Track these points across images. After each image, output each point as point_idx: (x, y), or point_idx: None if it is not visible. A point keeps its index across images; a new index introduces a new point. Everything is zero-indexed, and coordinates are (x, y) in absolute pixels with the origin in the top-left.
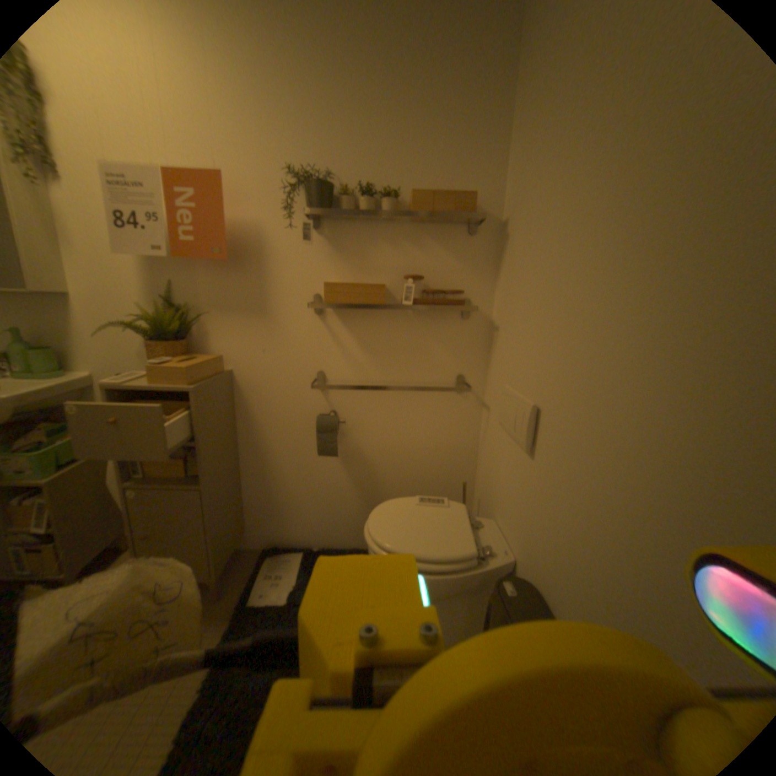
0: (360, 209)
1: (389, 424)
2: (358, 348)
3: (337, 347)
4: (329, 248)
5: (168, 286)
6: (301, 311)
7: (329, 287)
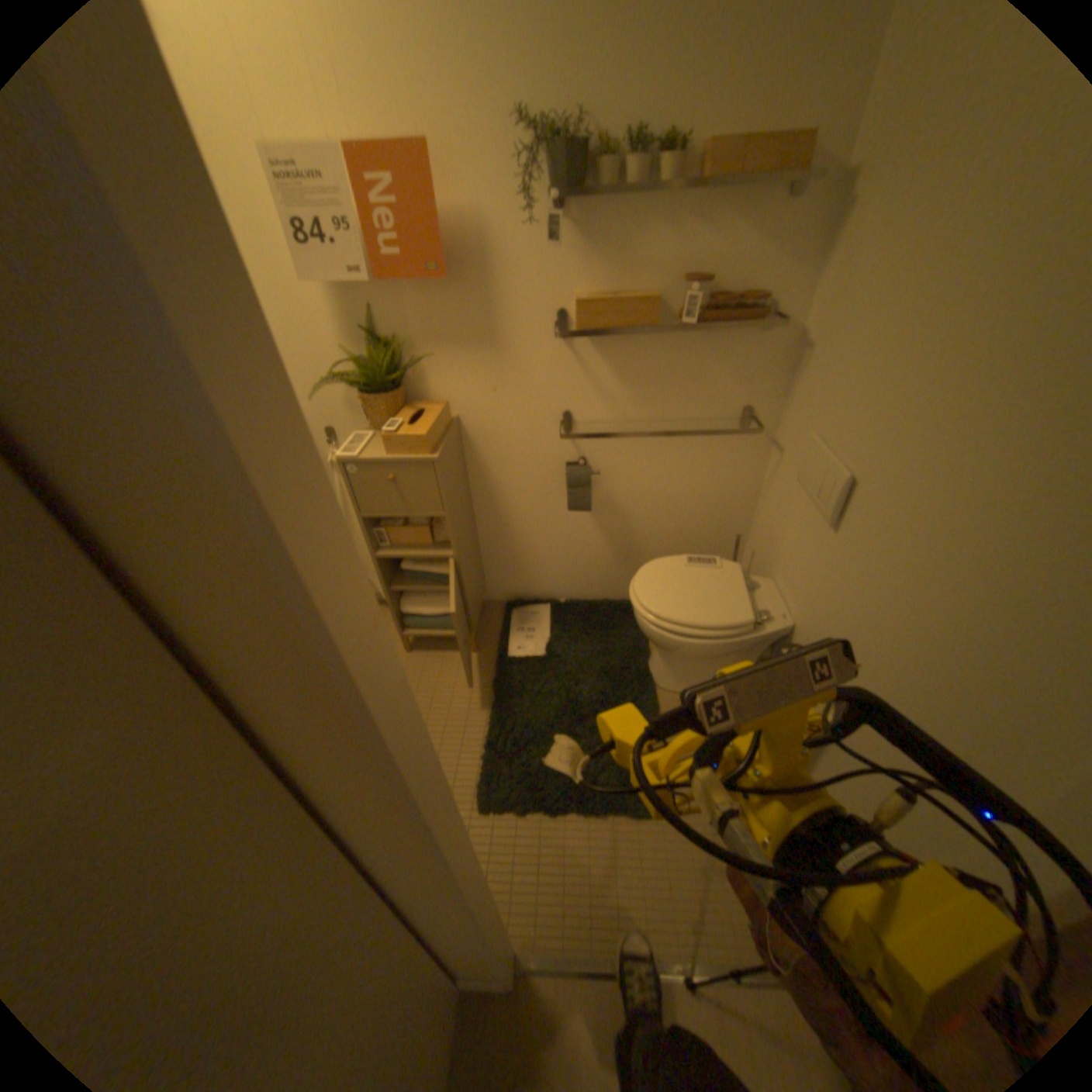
0: (624, 173)
1: (649, 472)
2: (614, 381)
3: (586, 382)
4: (578, 242)
5: (369, 316)
6: (540, 337)
7: (582, 309)
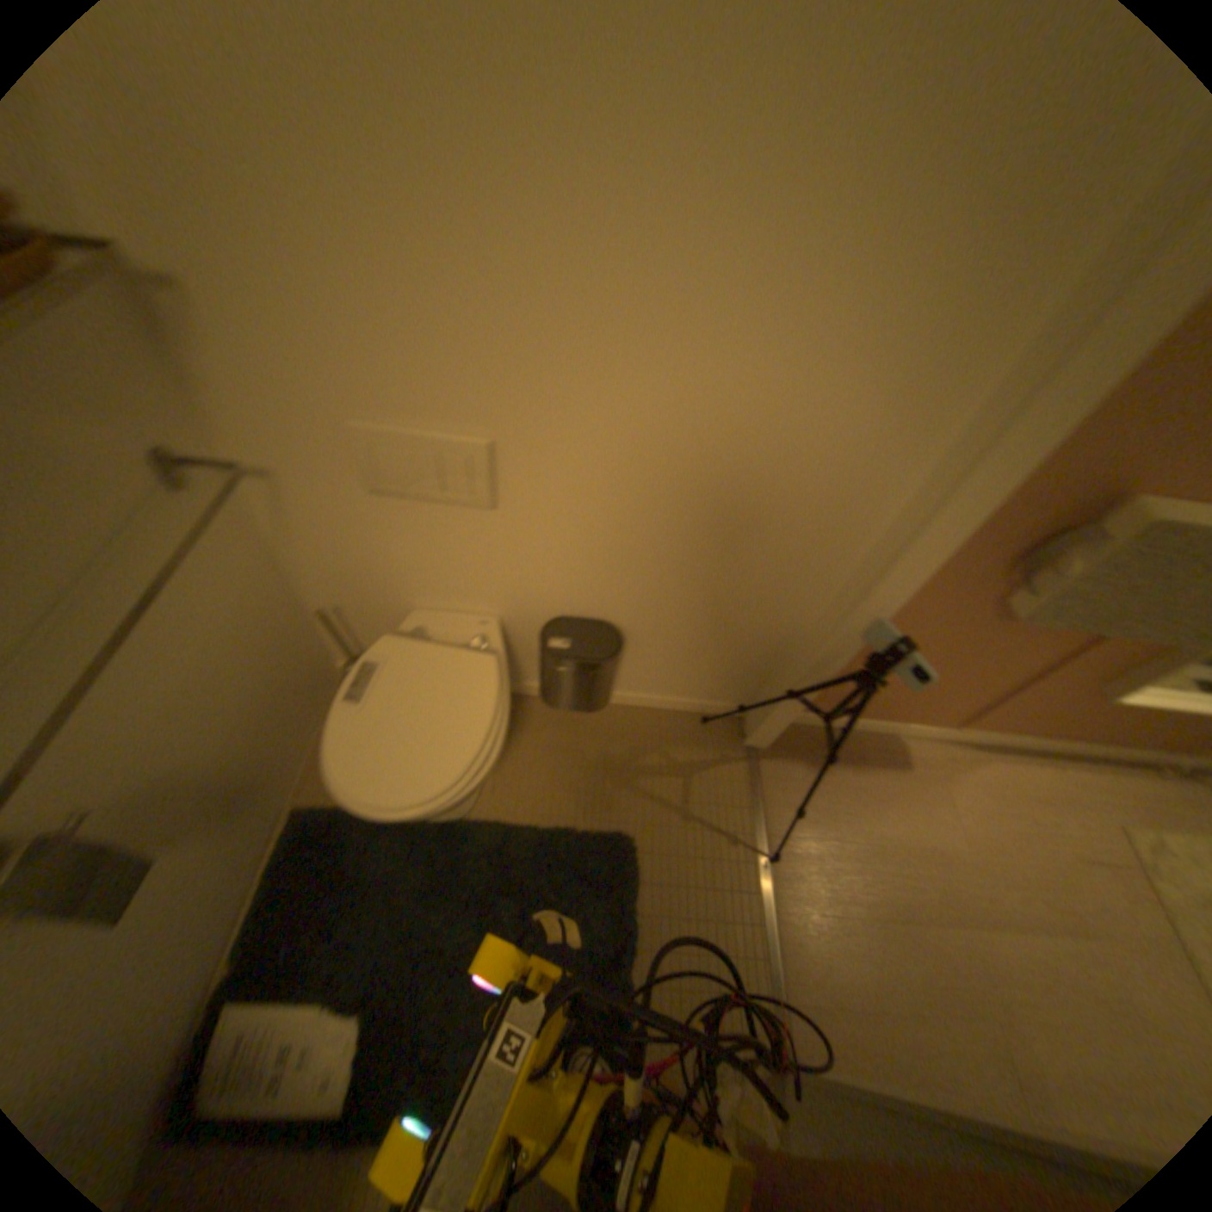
0: None
1: (130, 689)
2: None
3: None
4: None
5: None
6: None
7: None
